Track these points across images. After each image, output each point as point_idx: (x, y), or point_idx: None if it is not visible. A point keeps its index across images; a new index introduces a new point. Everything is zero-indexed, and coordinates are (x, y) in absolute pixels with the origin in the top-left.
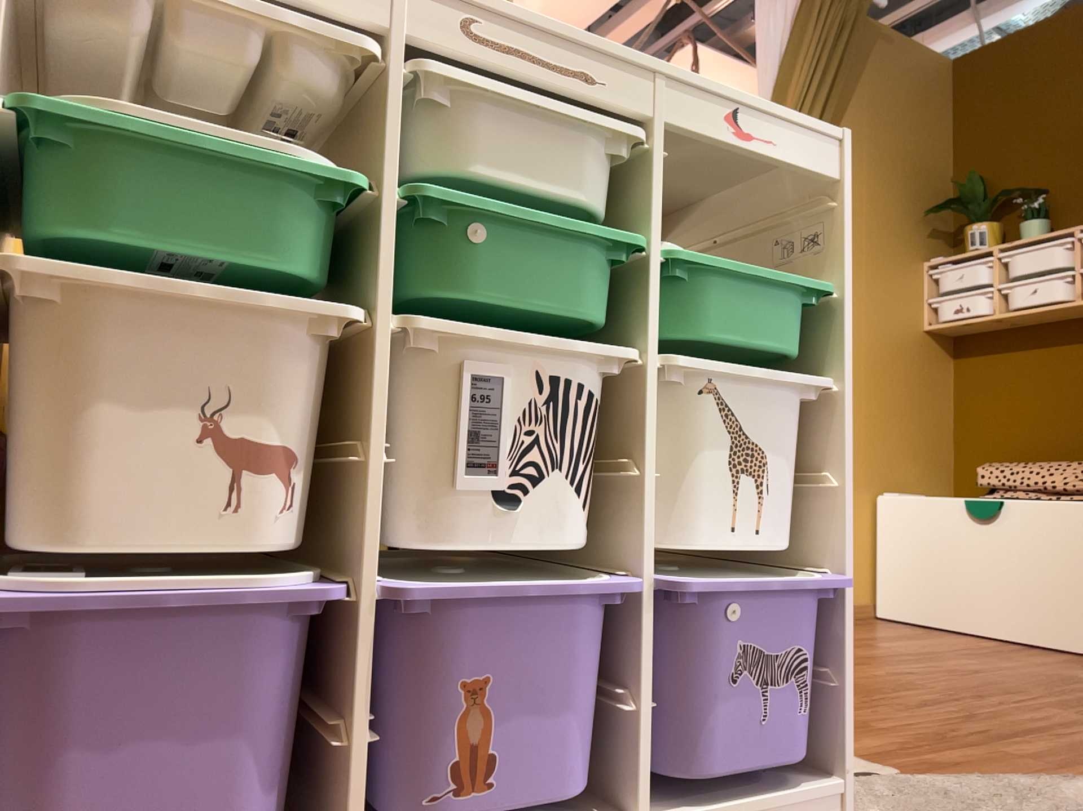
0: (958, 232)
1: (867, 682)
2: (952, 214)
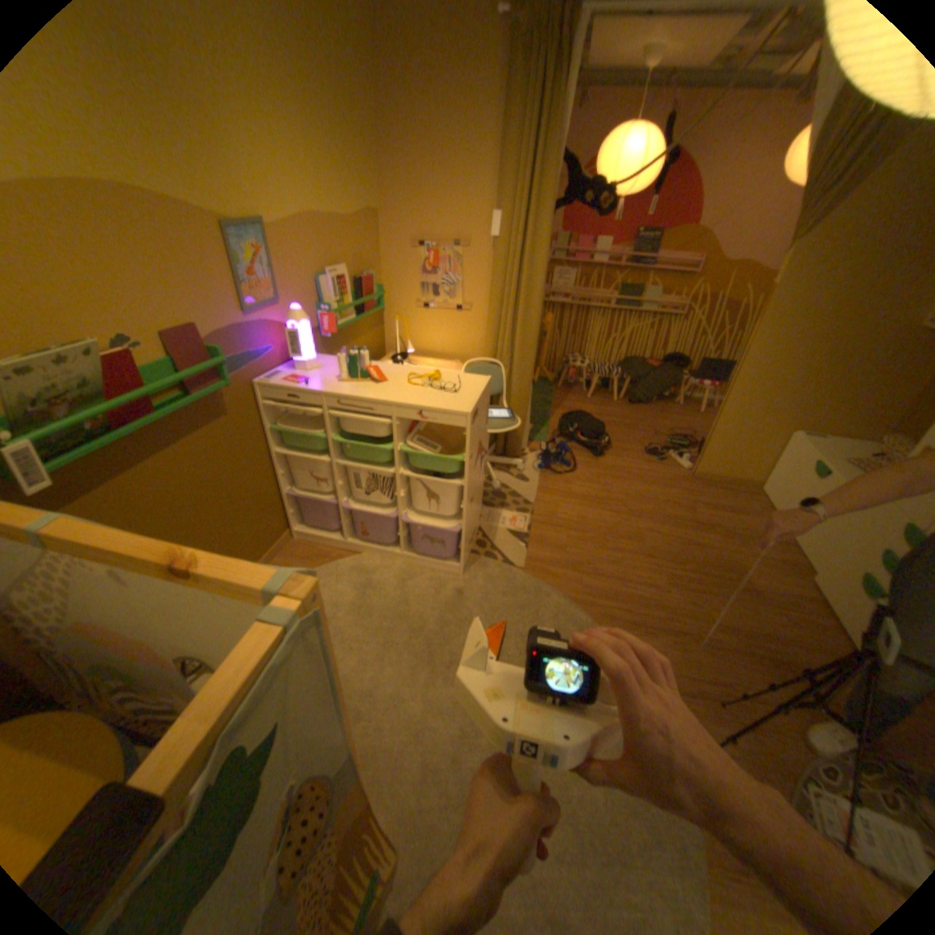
0: None
1: (618, 533)
2: None
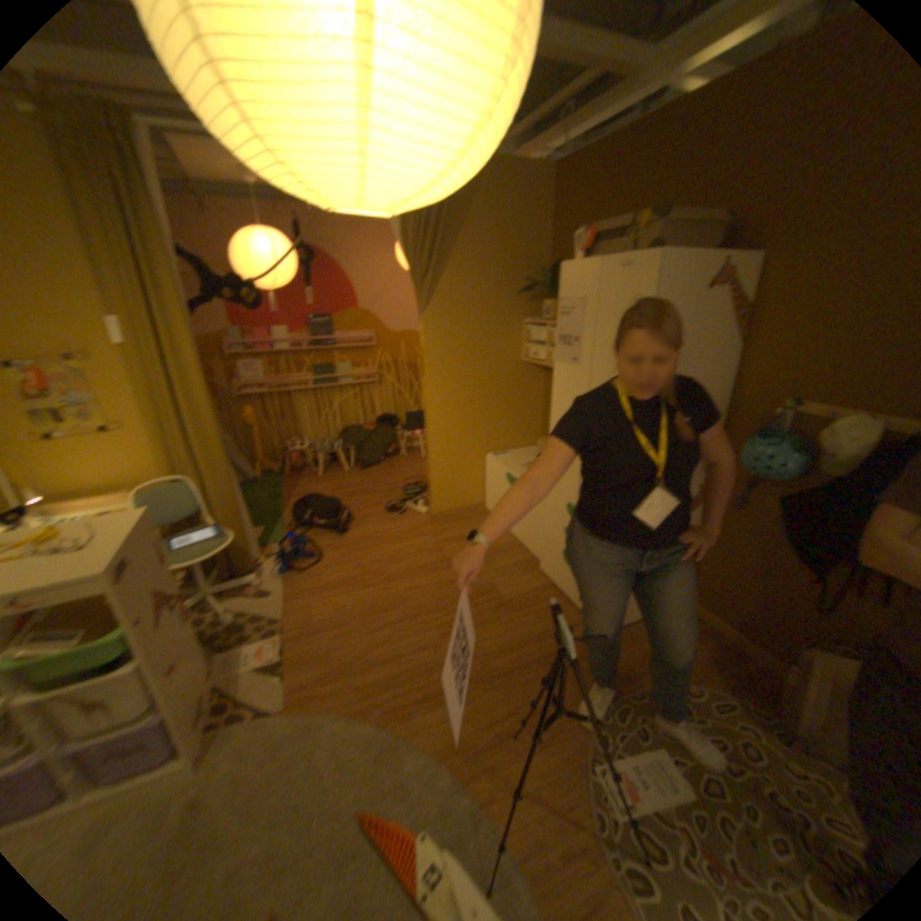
0: (543, 303)
1: (379, 608)
2: (538, 292)
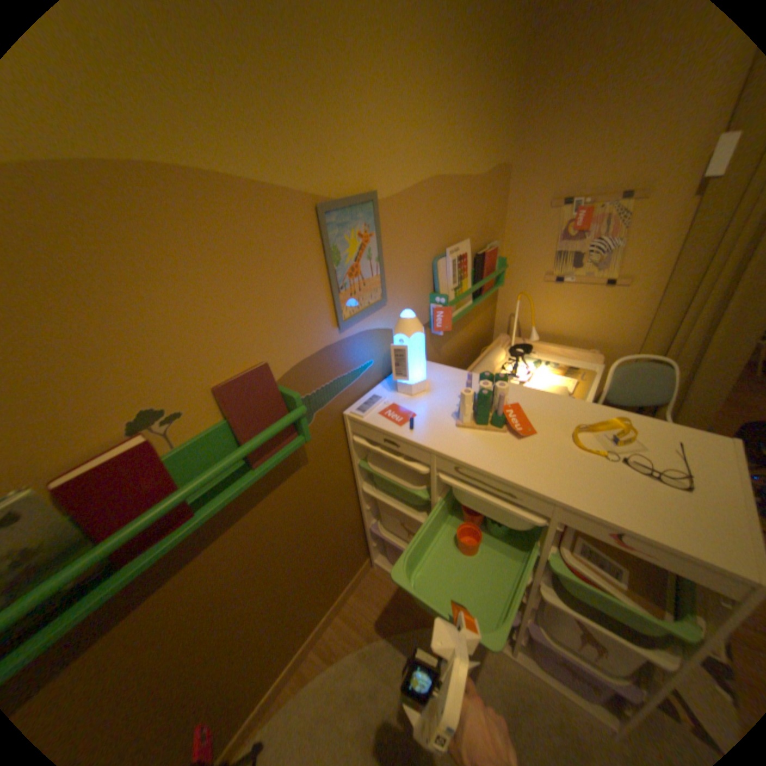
0: None
1: None
2: None
